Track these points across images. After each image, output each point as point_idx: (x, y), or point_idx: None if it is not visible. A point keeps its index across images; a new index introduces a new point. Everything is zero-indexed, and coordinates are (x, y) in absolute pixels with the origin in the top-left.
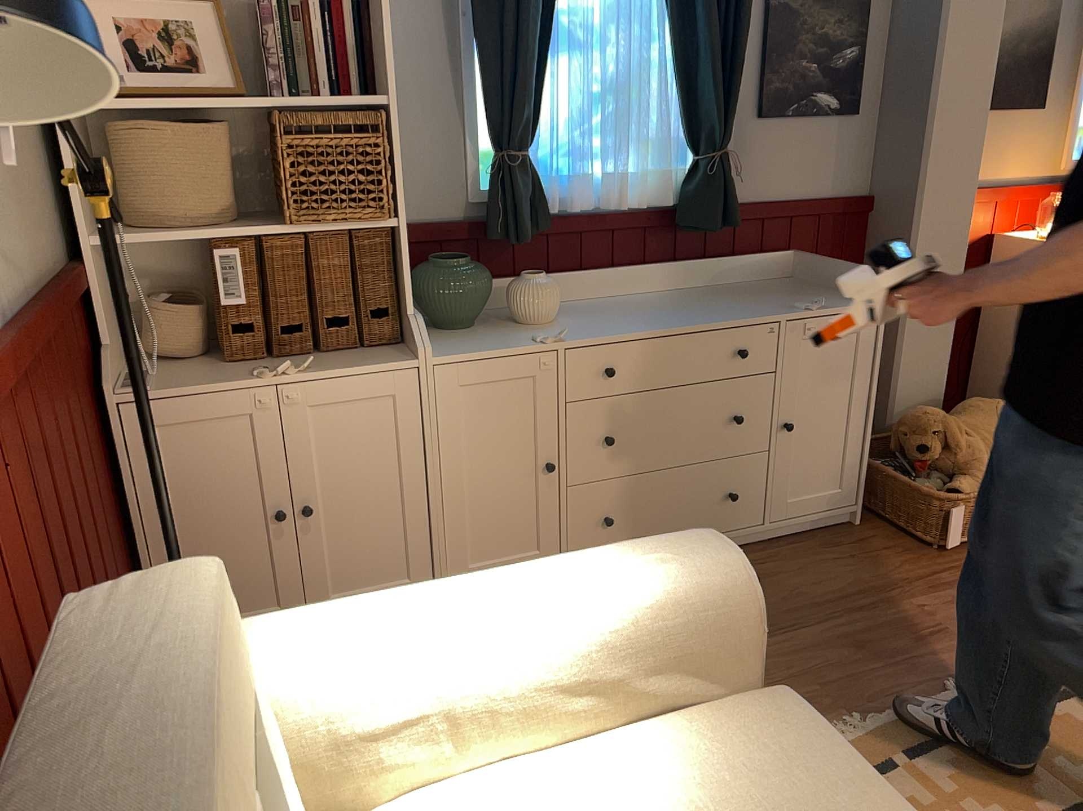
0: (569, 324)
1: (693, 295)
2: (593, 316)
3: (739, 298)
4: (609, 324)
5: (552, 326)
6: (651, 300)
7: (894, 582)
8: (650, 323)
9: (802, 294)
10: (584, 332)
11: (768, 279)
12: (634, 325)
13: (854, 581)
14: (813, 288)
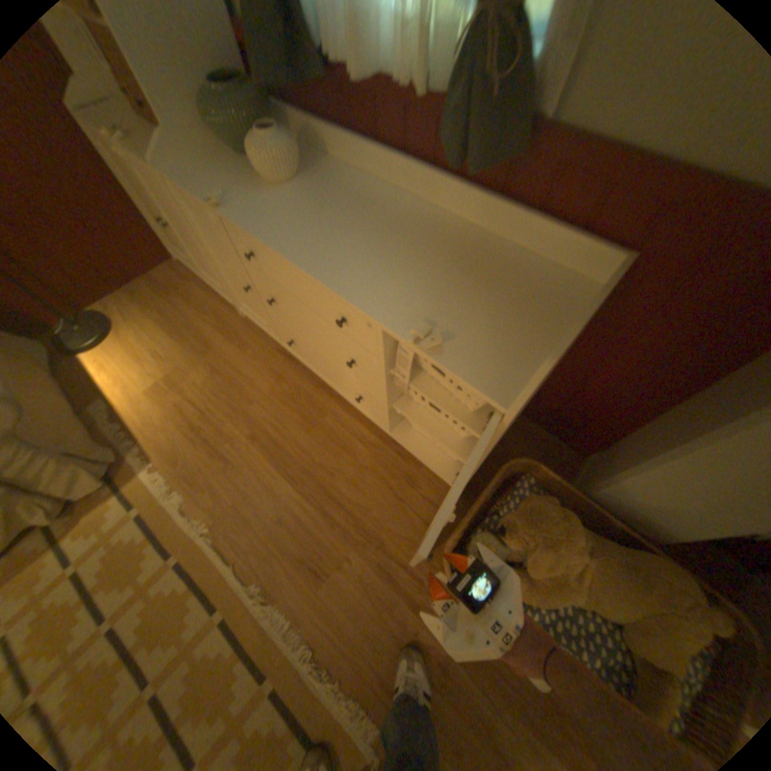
0: (271, 195)
1: (433, 232)
2: (305, 198)
3: (442, 267)
4: (281, 214)
5: (261, 189)
6: (390, 212)
7: (376, 536)
8: (291, 236)
9: (503, 315)
10: (246, 211)
11: (568, 268)
12: (279, 229)
13: (365, 507)
14: (548, 320)
